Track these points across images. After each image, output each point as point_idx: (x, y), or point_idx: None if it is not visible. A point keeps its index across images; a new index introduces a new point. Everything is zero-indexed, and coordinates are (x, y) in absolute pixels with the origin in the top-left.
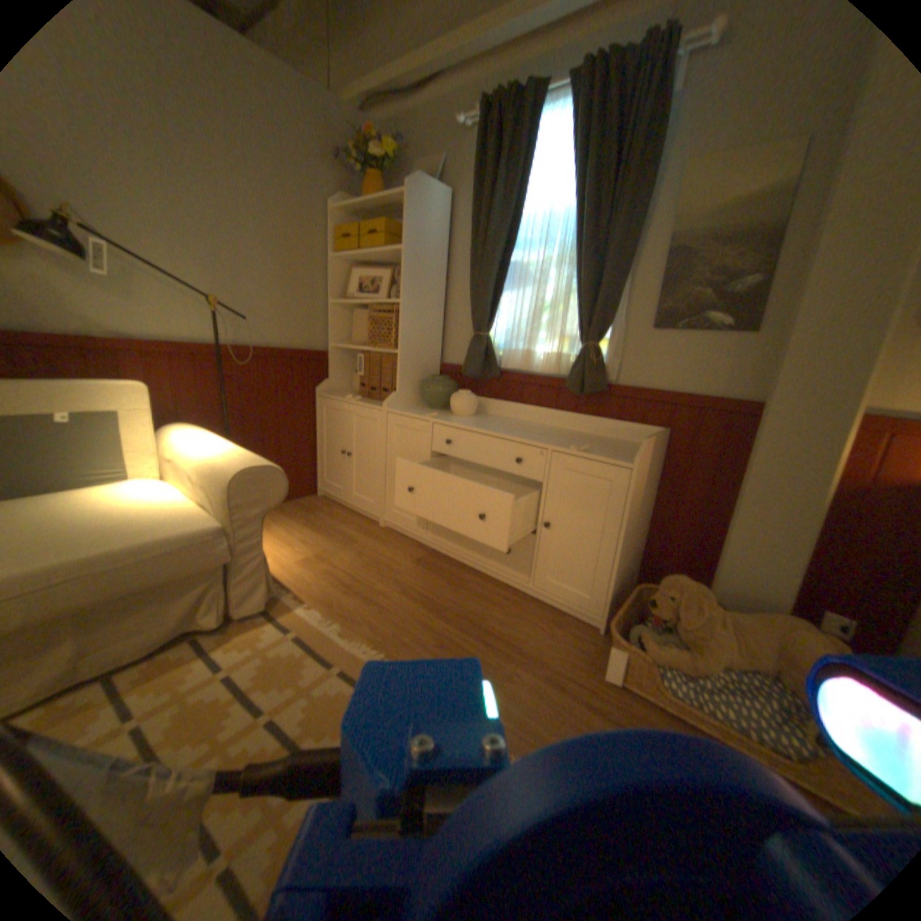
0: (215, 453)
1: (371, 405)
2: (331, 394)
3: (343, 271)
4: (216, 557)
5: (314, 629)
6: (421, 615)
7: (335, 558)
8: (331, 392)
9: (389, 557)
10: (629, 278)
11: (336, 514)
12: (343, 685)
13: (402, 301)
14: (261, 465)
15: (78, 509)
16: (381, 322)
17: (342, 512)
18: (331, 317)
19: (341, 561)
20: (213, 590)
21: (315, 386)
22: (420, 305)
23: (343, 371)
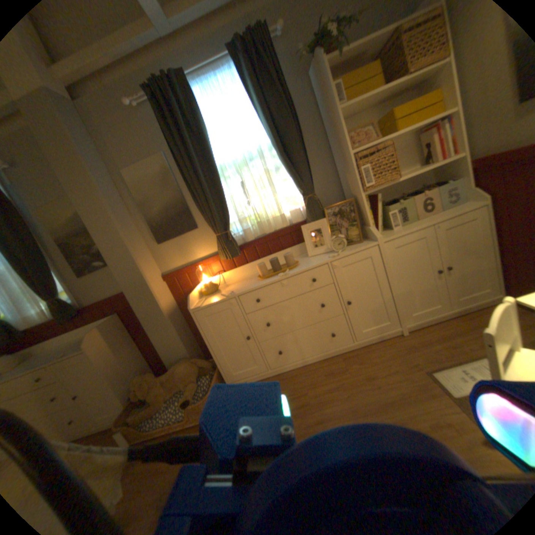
0: None
1: None
2: None
3: None
4: None
5: None
6: None
7: None
8: None
9: None
10: (49, 263)
11: None
12: None
13: None
14: None
15: None
16: None
17: None
18: None
19: None
20: None
21: None
22: None
23: None
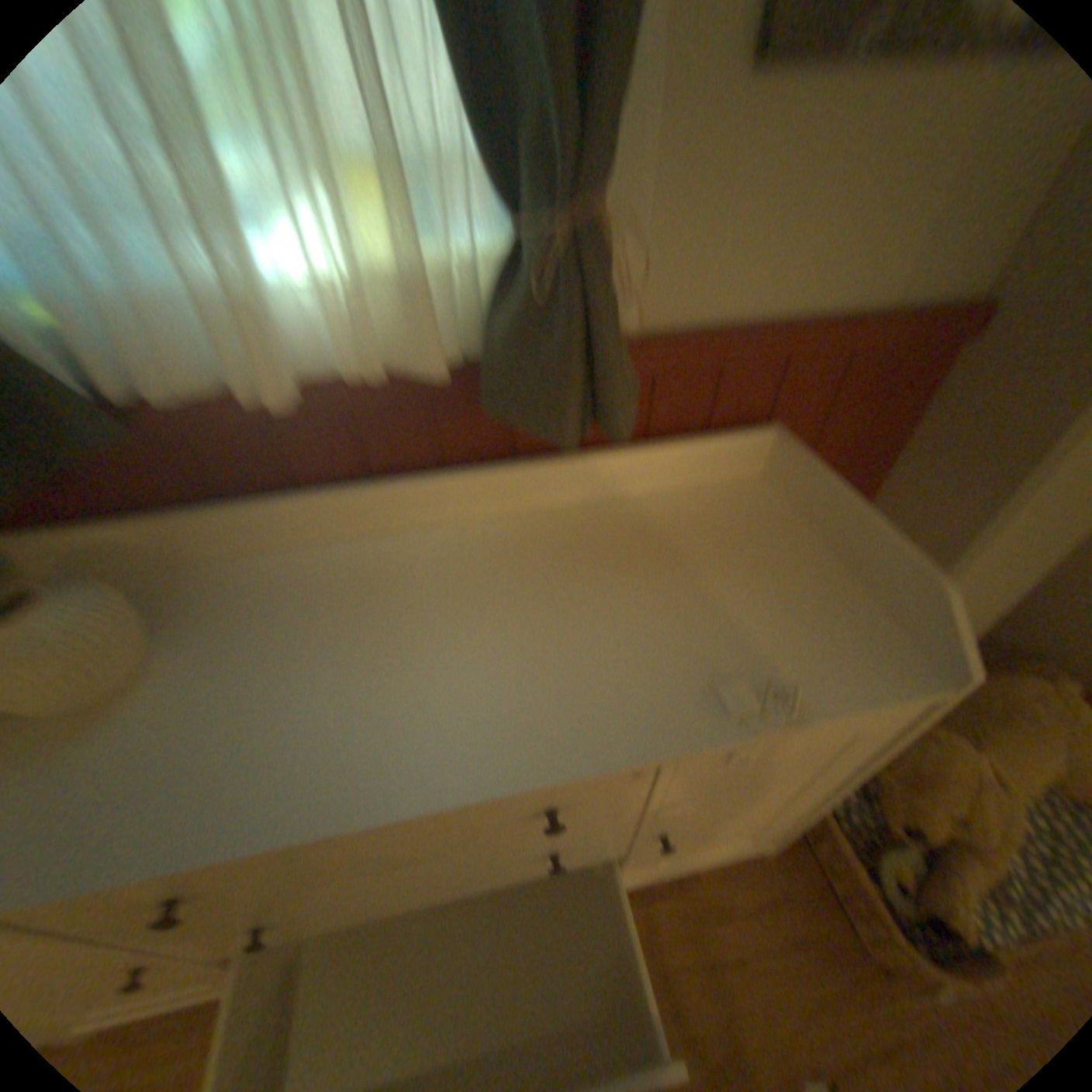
0: None
1: None
2: None
3: None
4: None
5: None
6: None
7: None
8: None
9: None
10: None
11: None
12: None
13: None
14: None
15: None
16: None
17: None
18: None
19: None
20: None
21: None
22: None
23: None
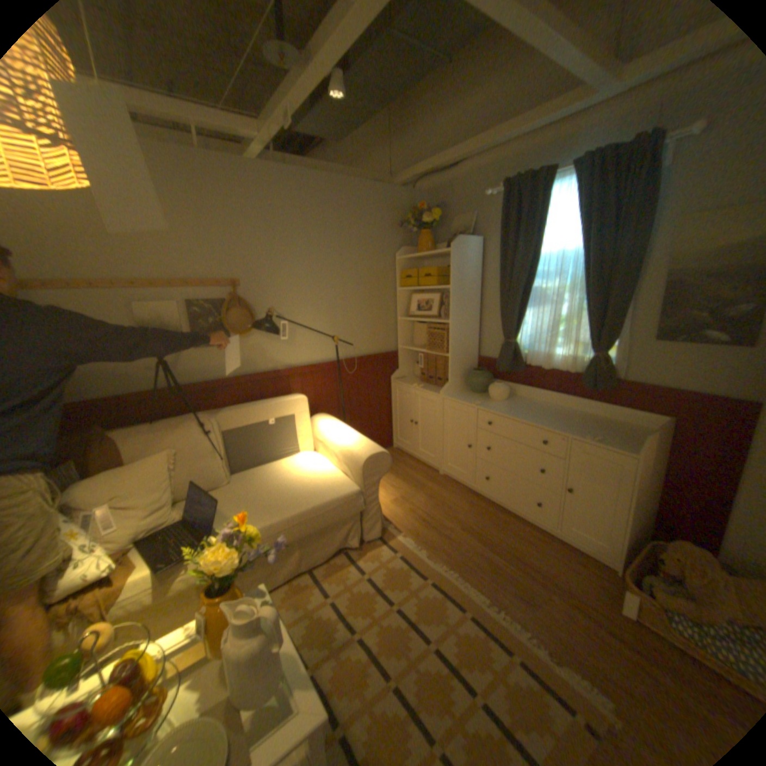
0: (350, 441)
1: (431, 391)
2: (401, 380)
3: (406, 296)
4: (359, 507)
5: (412, 551)
6: (479, 548)
7: (414, 499)
8: (401, 377)
9: (450, 500)
10: (632, 303)
11: (408, 463)
12: (436, 592)
13: (451, 322)
14: (378, 451)
15: (288, 475)
16: (435, 333)
17: (412, 461)
18: (399, 329)
19: (418, 502)
20: (356, 524)
21: (390, 375)
22: (463, 321)
23: (408, 362)
